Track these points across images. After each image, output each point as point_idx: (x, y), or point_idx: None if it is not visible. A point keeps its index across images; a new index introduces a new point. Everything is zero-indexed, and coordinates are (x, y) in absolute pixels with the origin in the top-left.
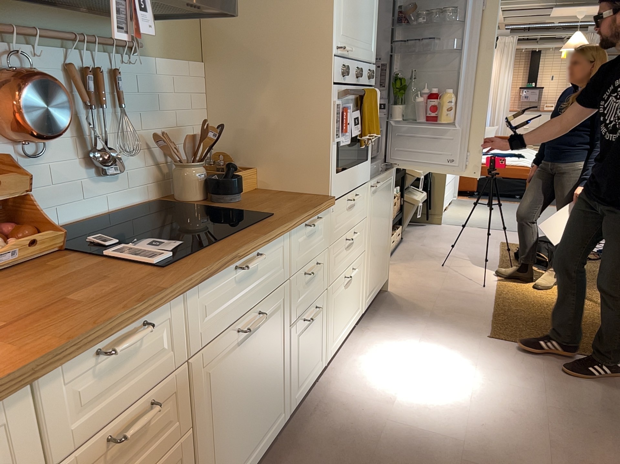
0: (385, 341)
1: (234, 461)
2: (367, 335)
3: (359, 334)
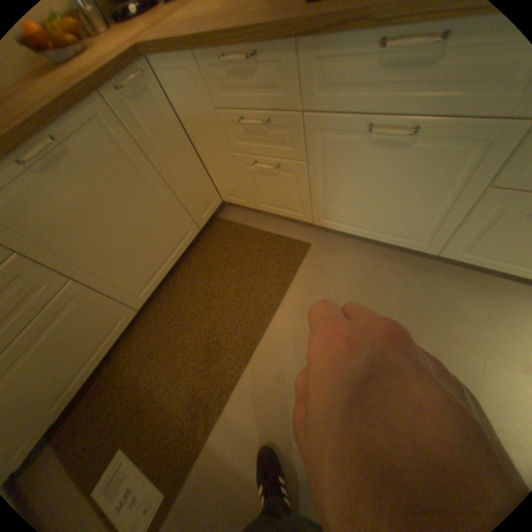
0: None
1: (348, 217)
2: None
3: None
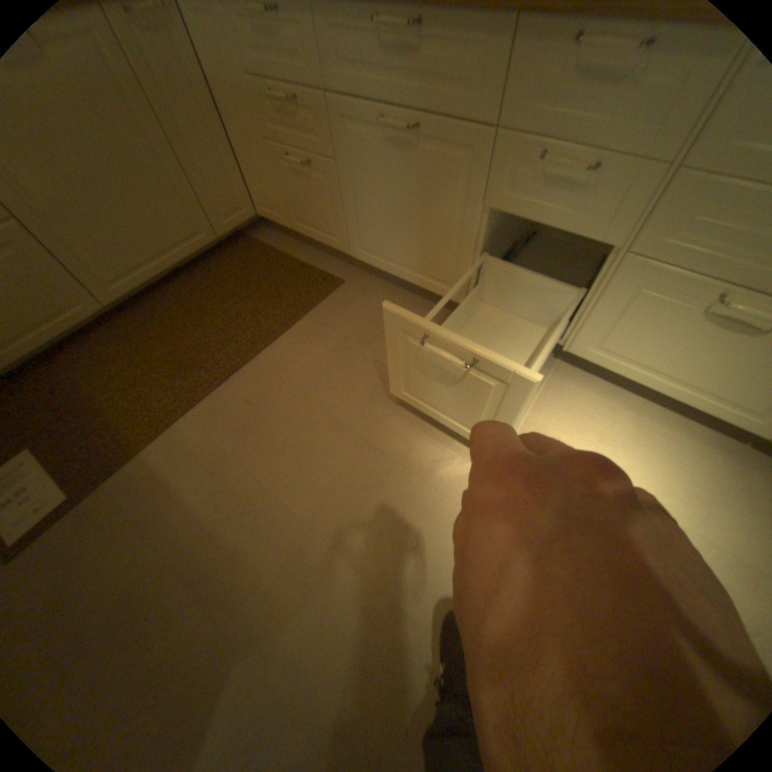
0: (692, 478)
1: (379, 244)
2: (711, 454)
3: (710, 441)
